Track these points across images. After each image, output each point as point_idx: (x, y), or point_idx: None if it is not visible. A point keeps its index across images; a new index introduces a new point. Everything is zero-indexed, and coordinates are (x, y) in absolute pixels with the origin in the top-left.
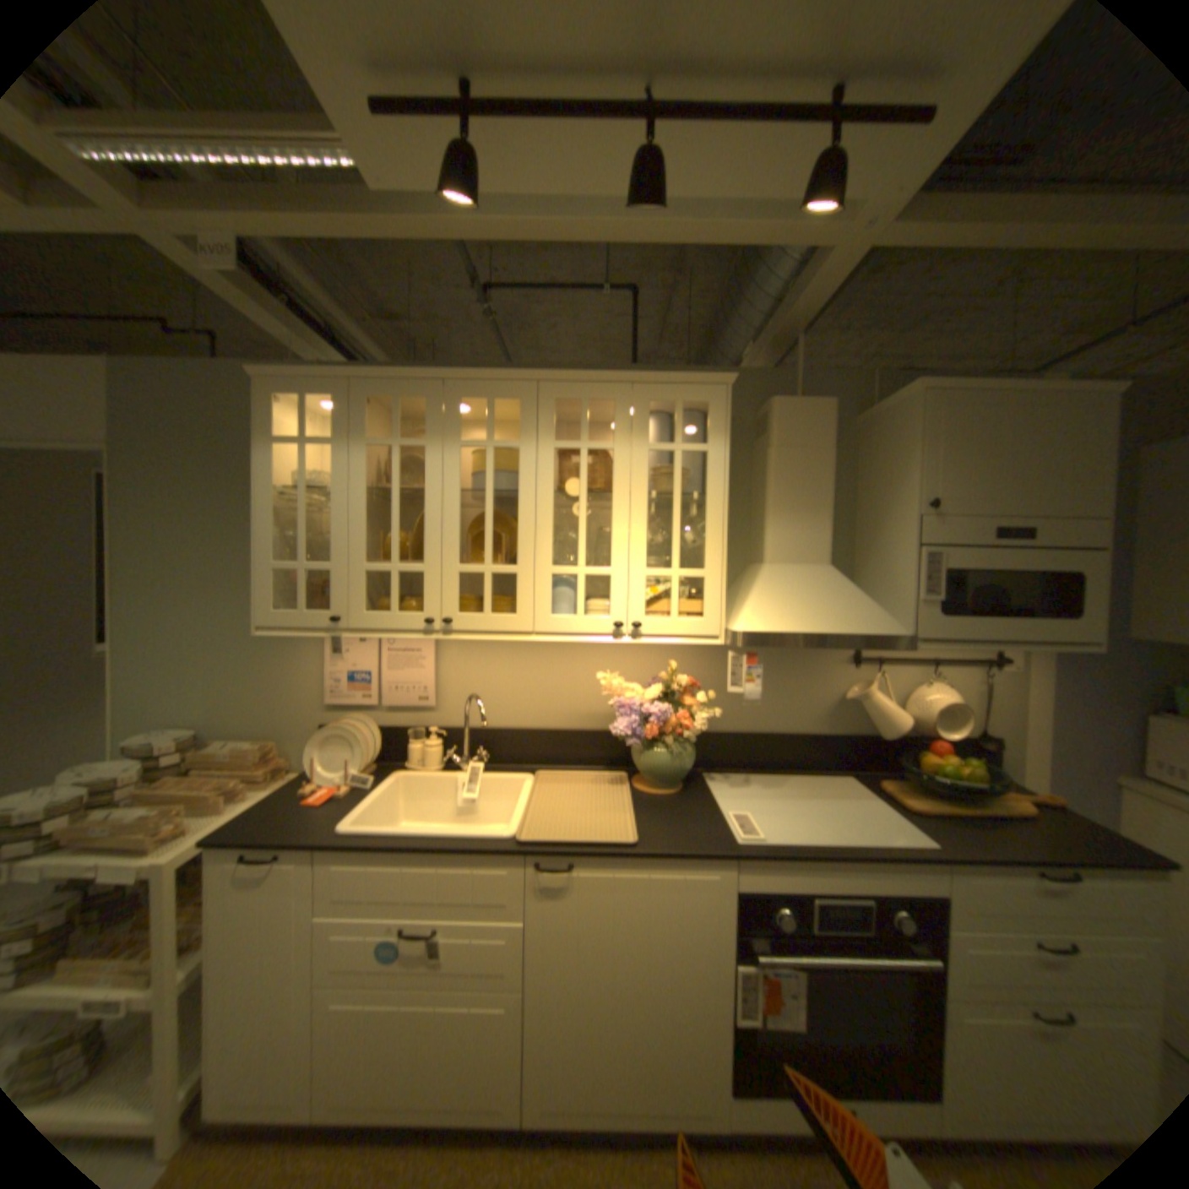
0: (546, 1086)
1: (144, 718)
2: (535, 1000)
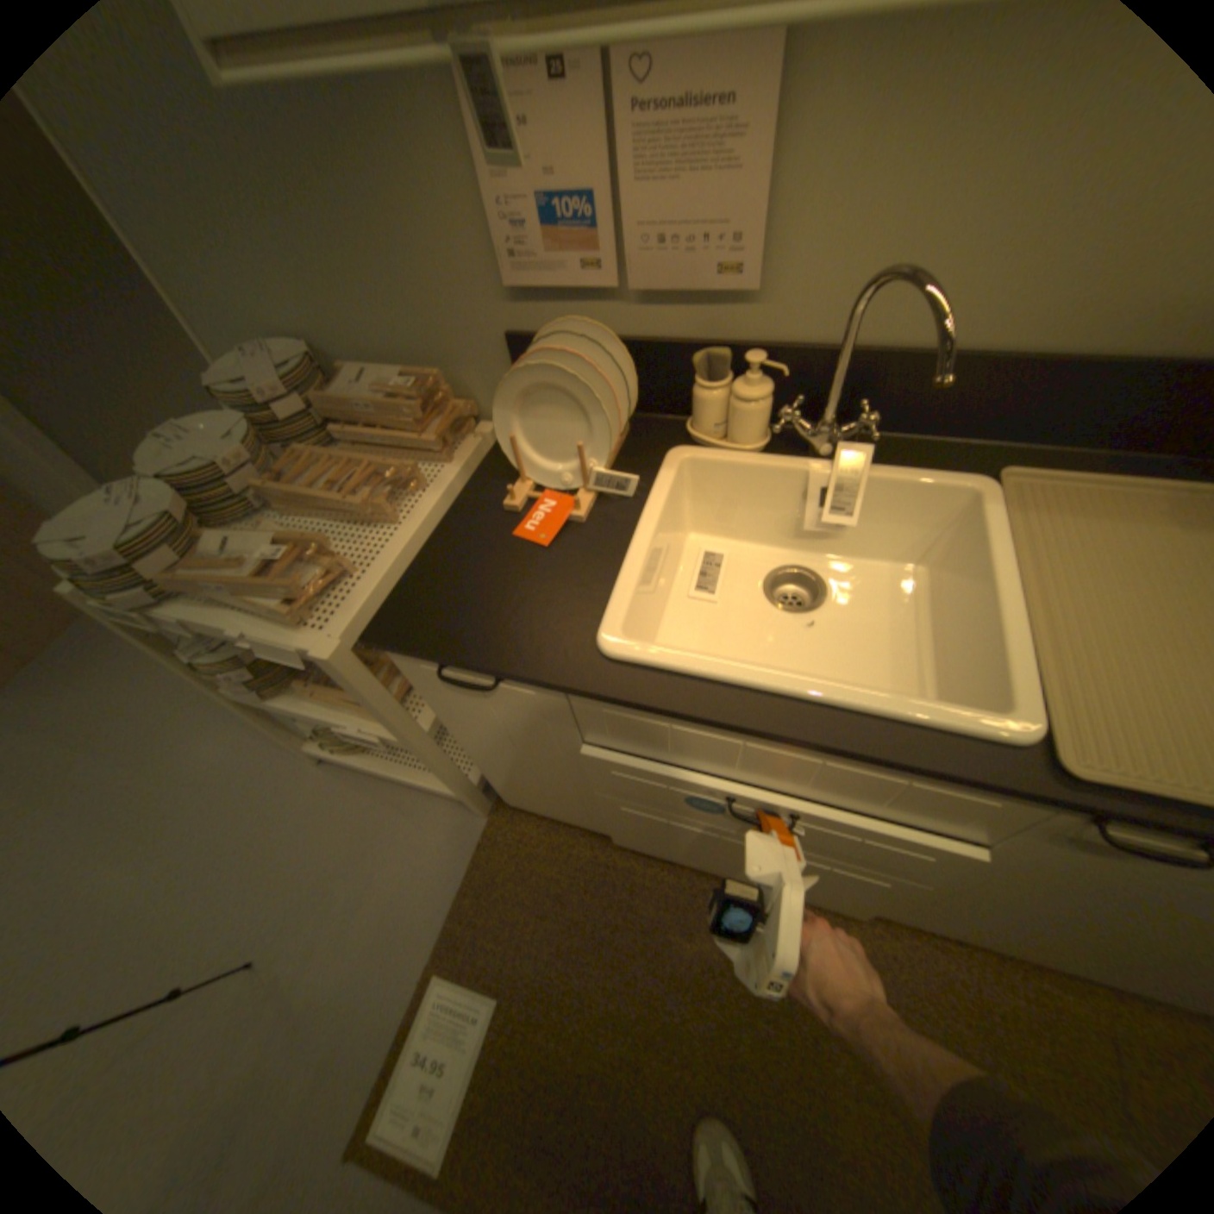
0: (923, 917)
1: (222, 319)
2: (954, 888)
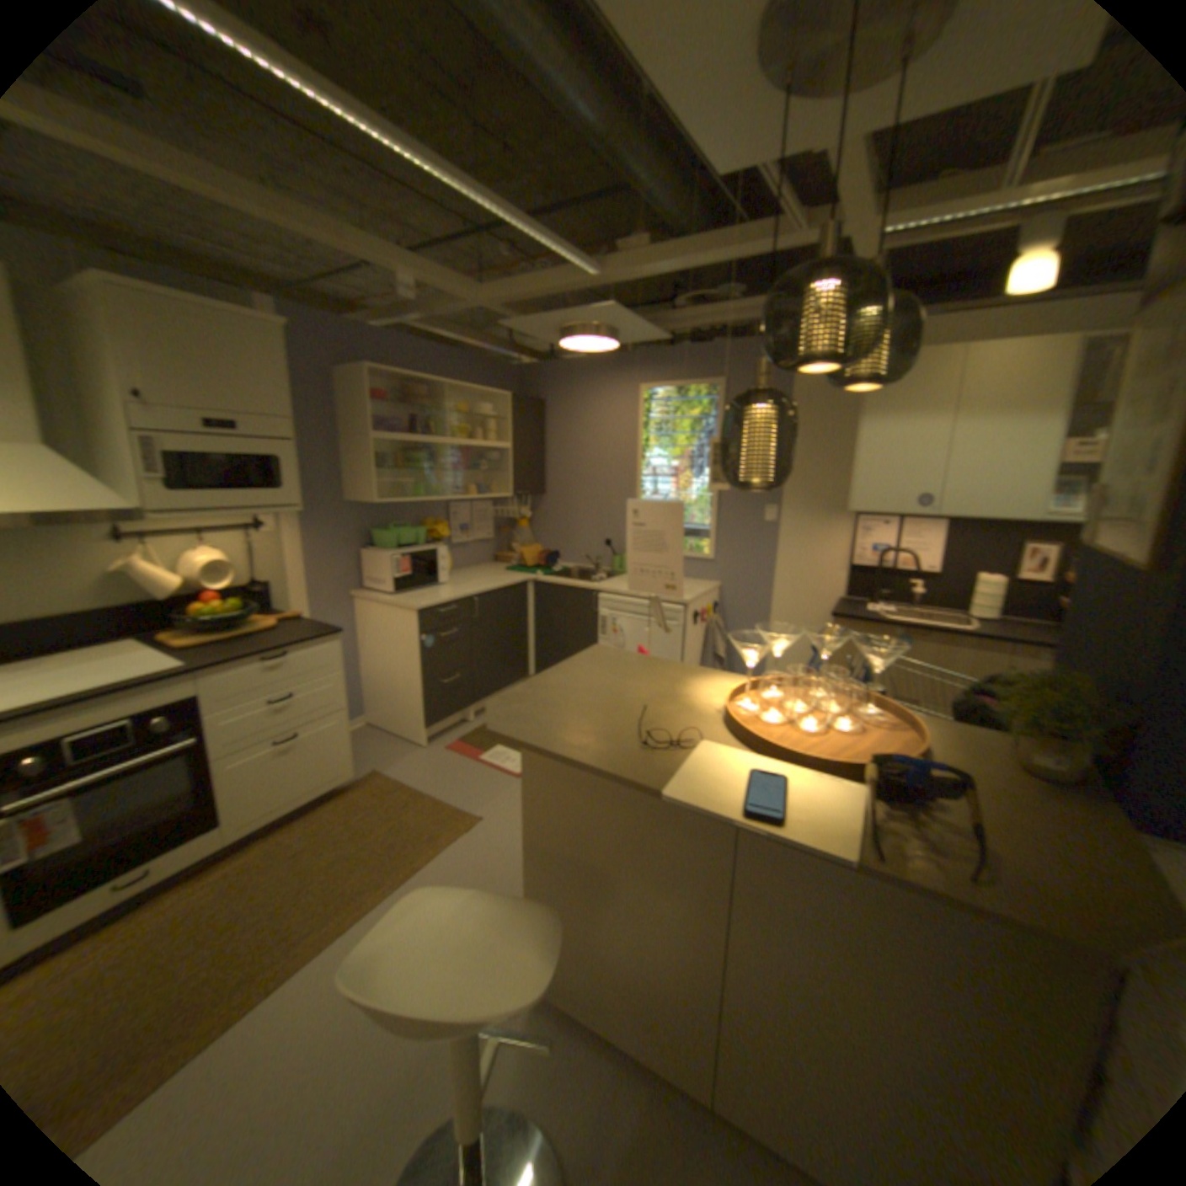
0: None
1: None
2: None
